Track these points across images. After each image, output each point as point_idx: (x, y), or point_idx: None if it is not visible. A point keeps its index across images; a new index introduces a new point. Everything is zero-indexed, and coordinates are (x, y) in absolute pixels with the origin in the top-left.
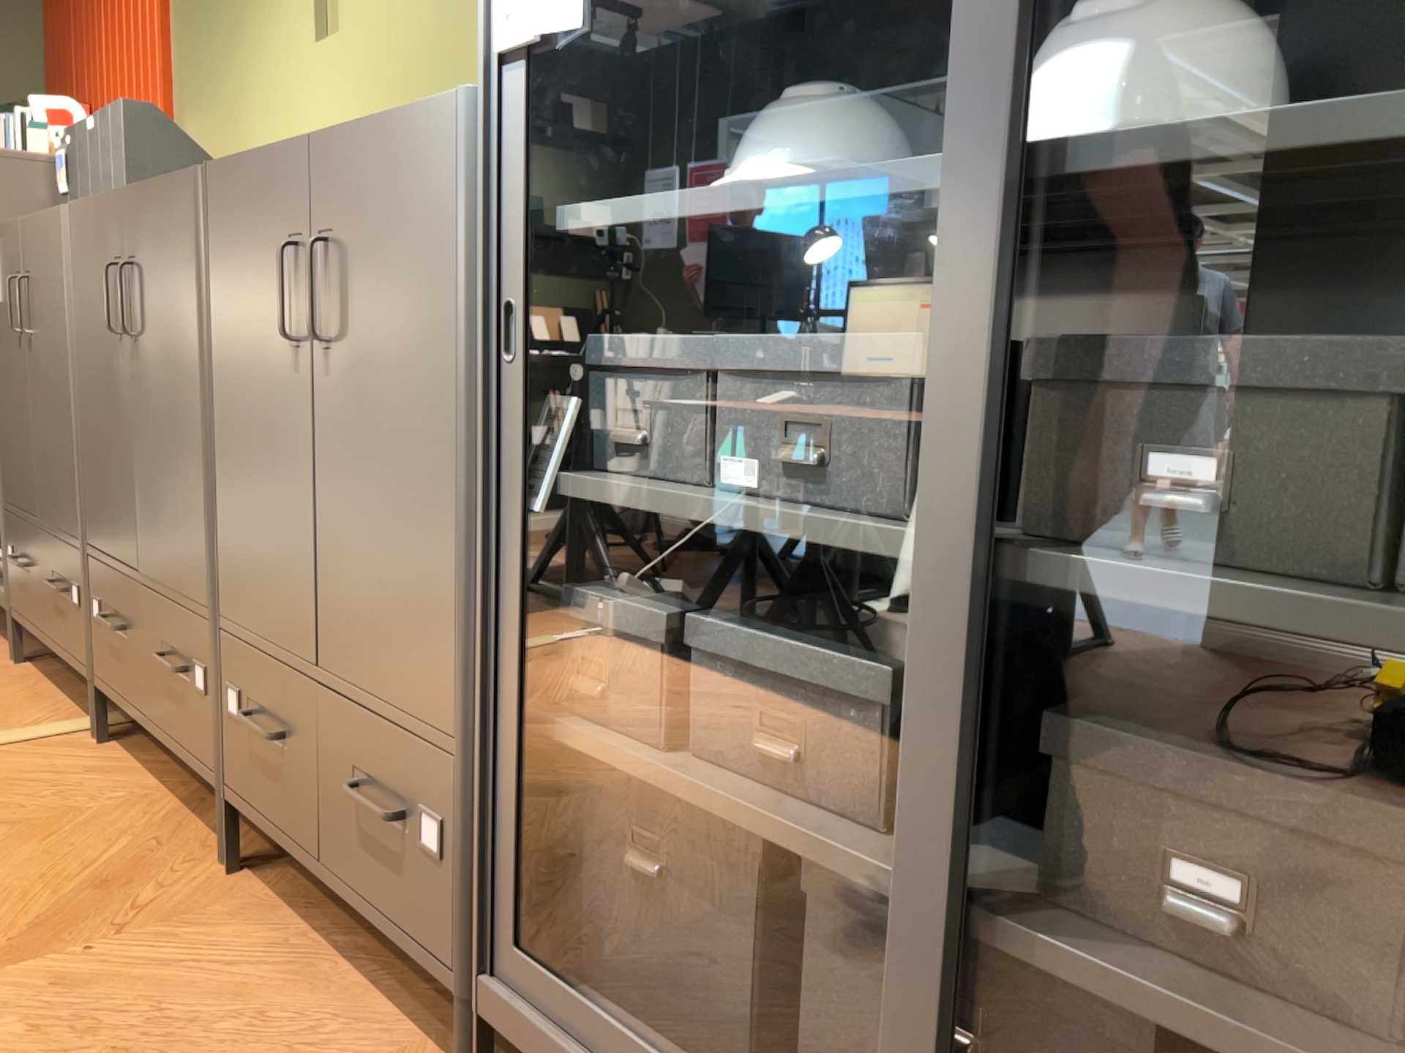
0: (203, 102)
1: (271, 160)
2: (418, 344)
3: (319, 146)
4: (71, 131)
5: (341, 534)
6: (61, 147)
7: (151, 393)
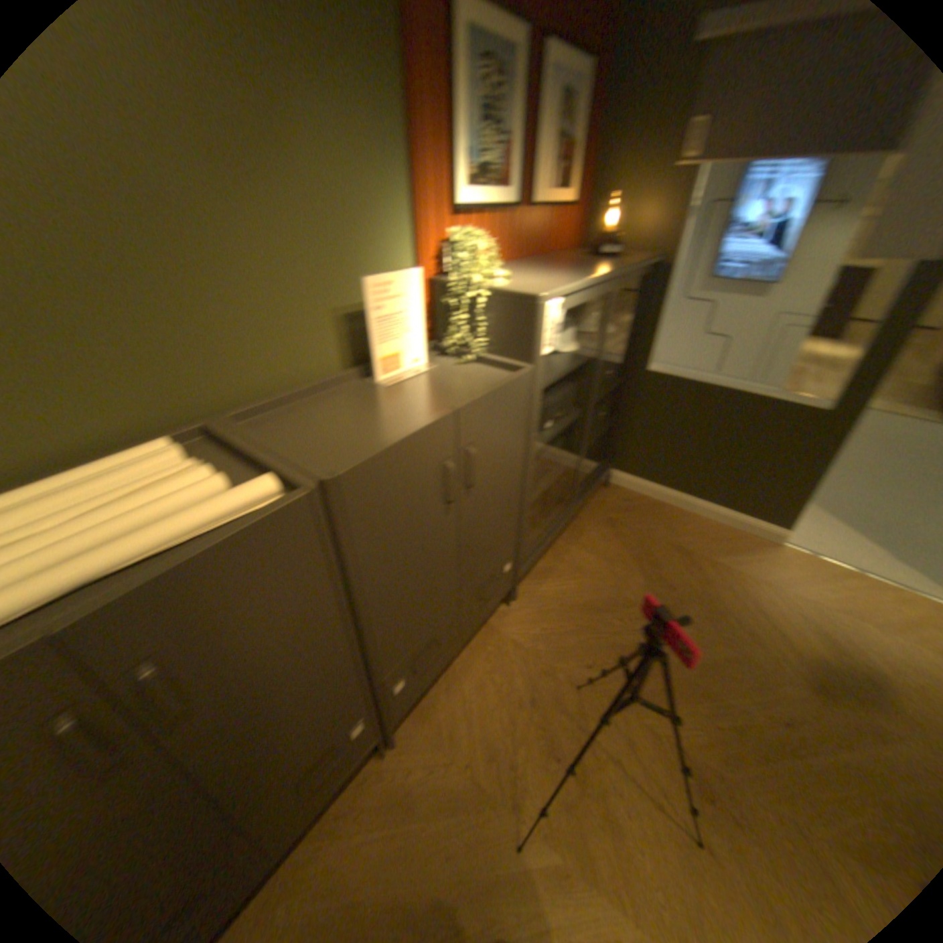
0: None
1: (426, 434)
2: (513, 451)
3: (466, 411)
4: None
5: (475, 539)
6: None
7: (237, 701)
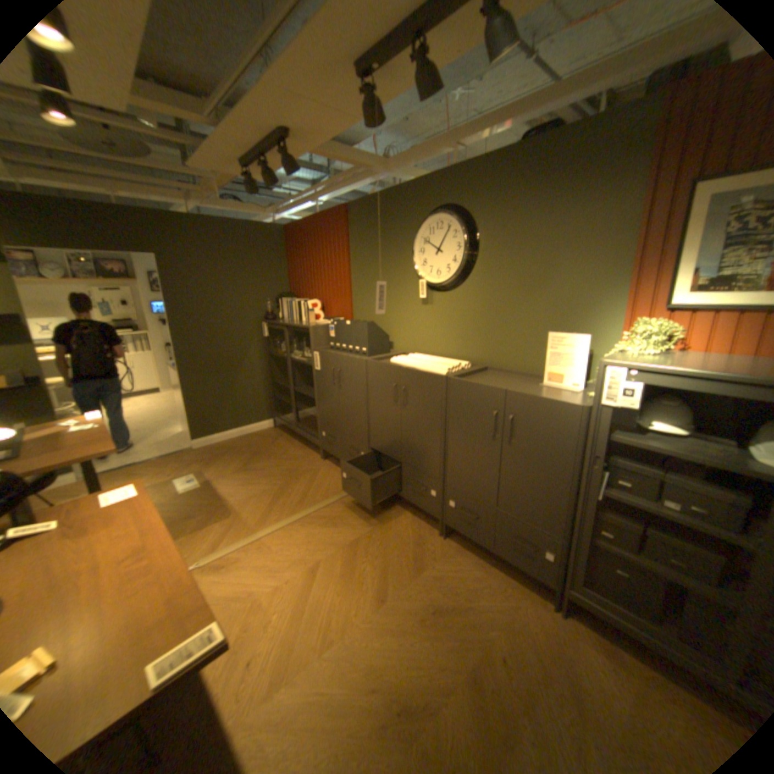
0: (366, 306)
1: (485, 389)
2: (556, 454)
3: (511, 395)
4: (336, 321)
5: (512, 483)
6: (330, 323)
7: (411, 421)
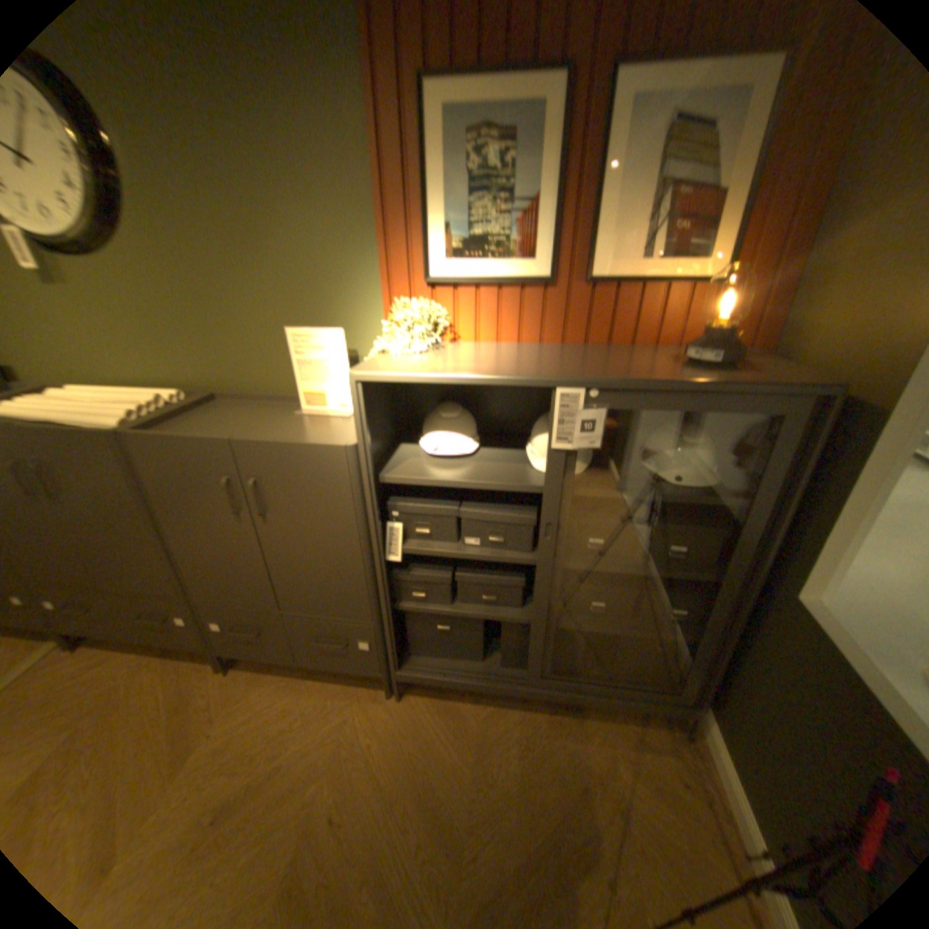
0: None
1: (193, 443)
2: (331, 520)
3: (238, 446)
4: None
5: (288, 573)
6: None
7: (83, 521)
